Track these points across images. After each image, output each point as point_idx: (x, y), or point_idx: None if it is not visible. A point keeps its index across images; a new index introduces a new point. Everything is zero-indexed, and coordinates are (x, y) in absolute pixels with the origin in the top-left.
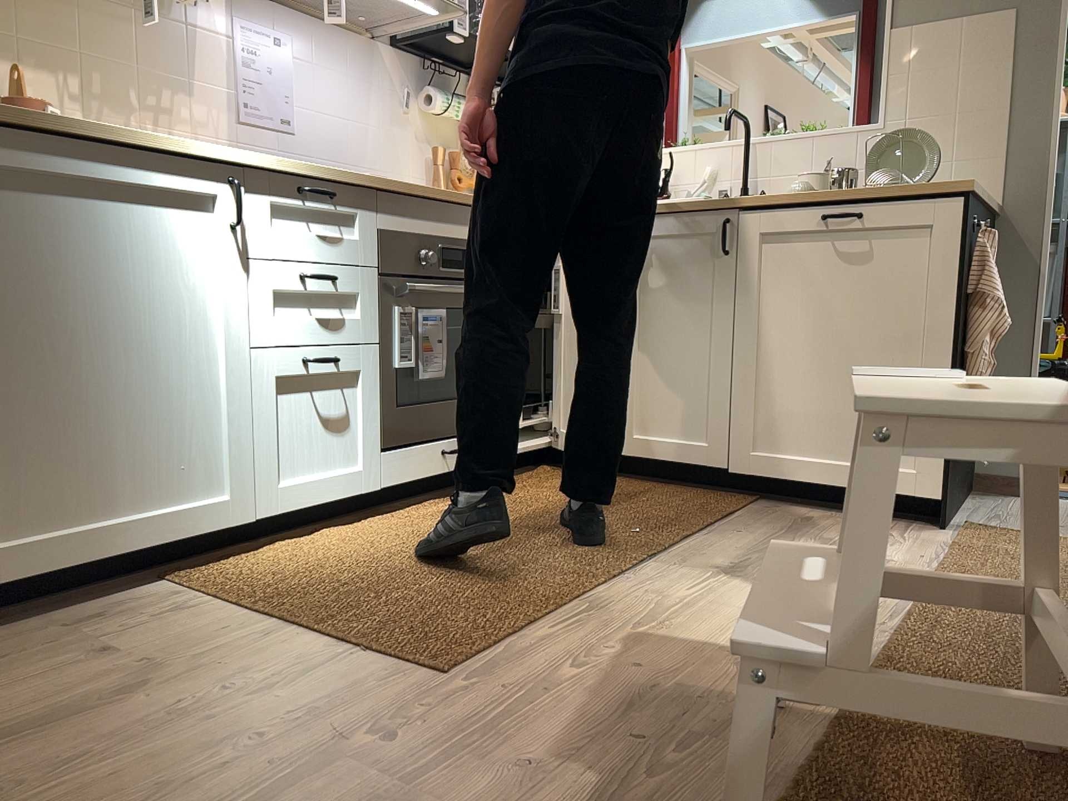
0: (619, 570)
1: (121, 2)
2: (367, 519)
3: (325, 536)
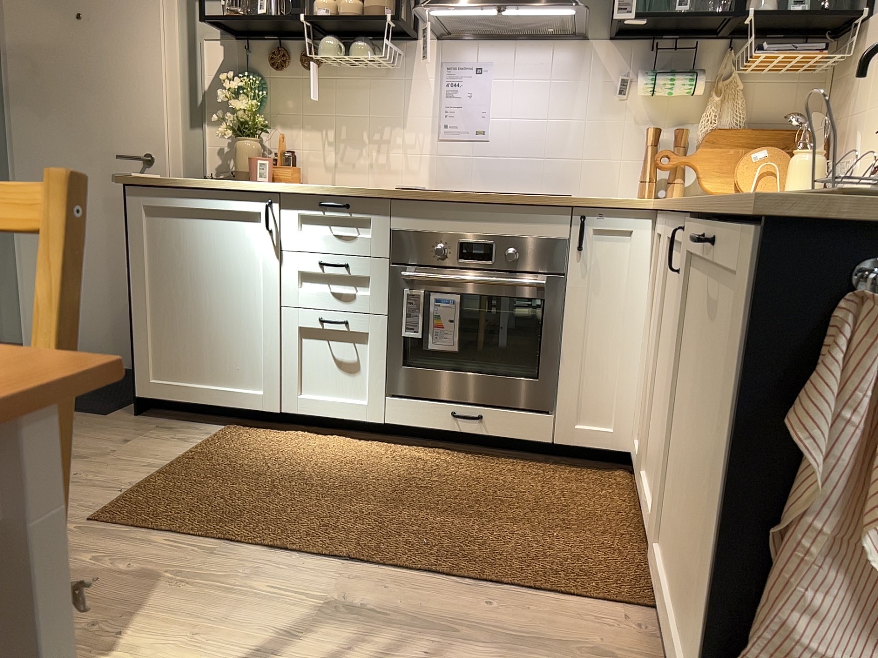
0: (305, 549)
1: (359, 78)
2: (382, 443)
3: (334, 440)
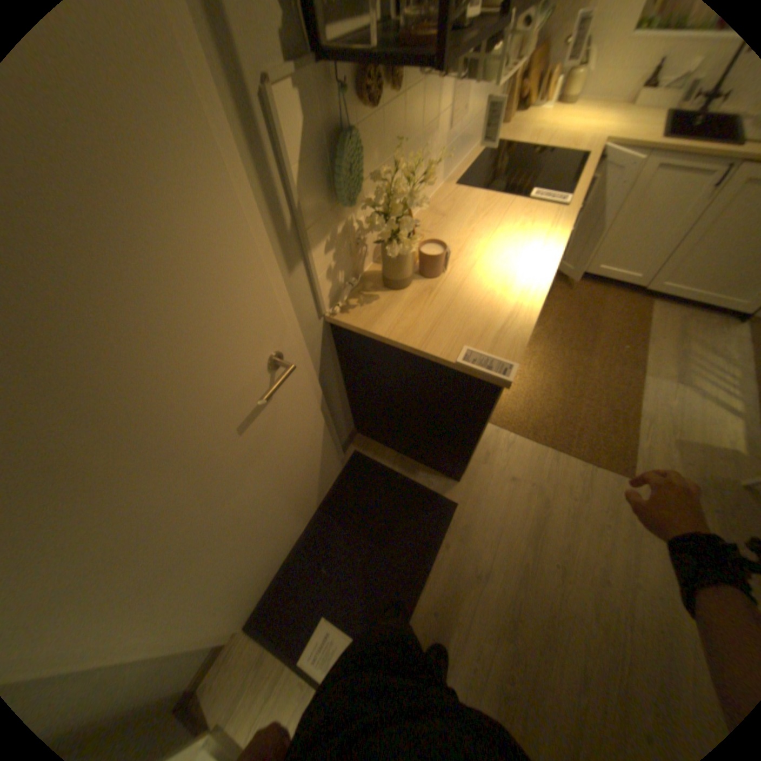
0: (643, 387)
1: (419, 75)
2: None
3: None
